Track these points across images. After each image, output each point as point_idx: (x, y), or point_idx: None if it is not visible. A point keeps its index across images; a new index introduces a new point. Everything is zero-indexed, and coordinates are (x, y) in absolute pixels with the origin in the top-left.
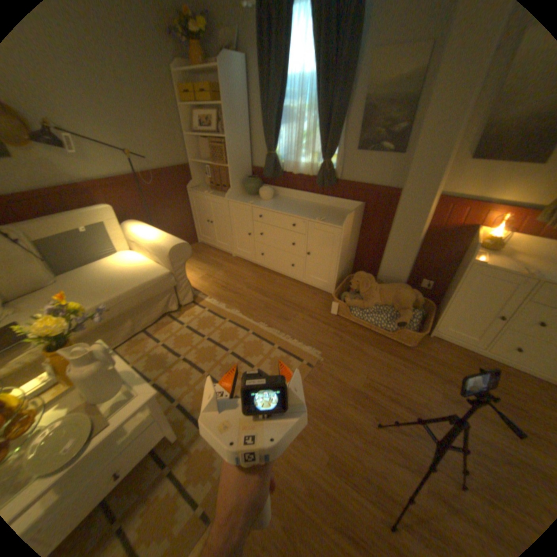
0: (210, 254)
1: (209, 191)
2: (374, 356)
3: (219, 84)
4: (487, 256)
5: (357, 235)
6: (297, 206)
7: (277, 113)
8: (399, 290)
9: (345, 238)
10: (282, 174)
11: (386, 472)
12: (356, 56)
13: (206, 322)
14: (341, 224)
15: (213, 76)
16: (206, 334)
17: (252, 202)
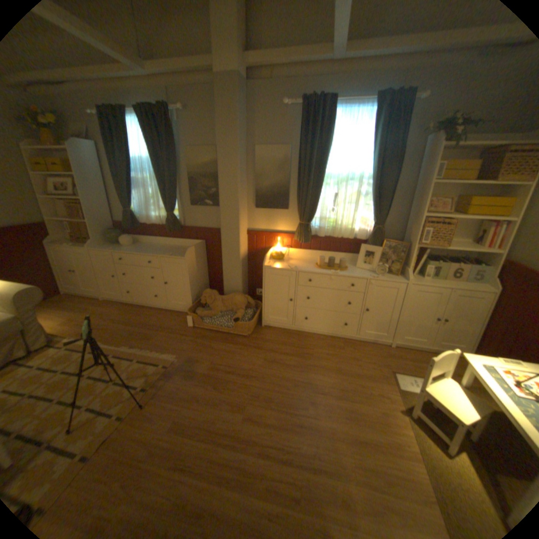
0: (73, 303)
1: (69, 245)
2: (219, 349)
3: (71, 161)
4: (272, 263)
5: (205, 265)
6: (153, 249)
7: (125, 182)
8: (234, 297)
9: (189, 267)
10: (138, 226)
11: (214, 419)
12: (173, 151)
13: (62, 360)
14: (184, 256)
15: (66, 154)
16: (60, 370)
17: (111, 249)
